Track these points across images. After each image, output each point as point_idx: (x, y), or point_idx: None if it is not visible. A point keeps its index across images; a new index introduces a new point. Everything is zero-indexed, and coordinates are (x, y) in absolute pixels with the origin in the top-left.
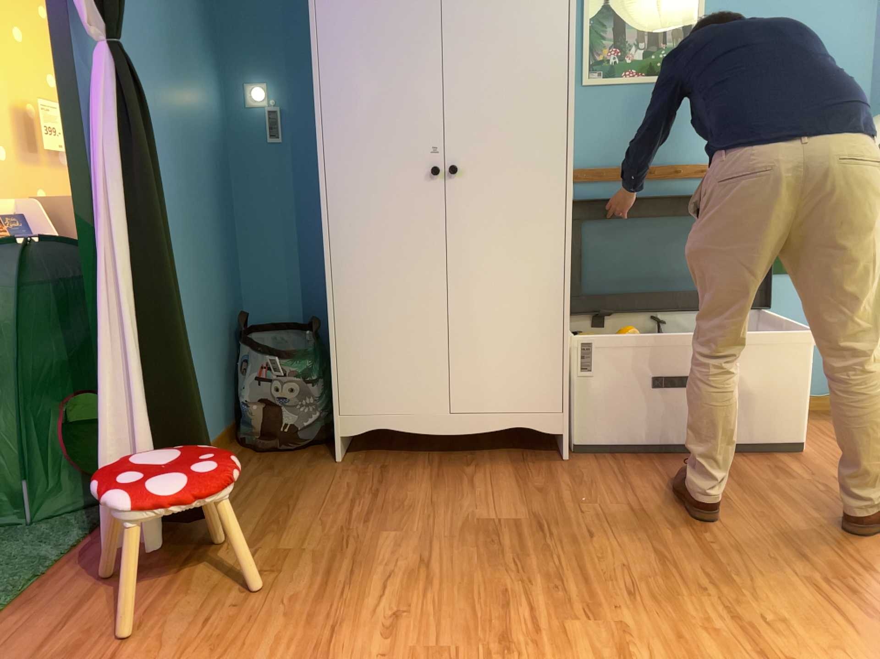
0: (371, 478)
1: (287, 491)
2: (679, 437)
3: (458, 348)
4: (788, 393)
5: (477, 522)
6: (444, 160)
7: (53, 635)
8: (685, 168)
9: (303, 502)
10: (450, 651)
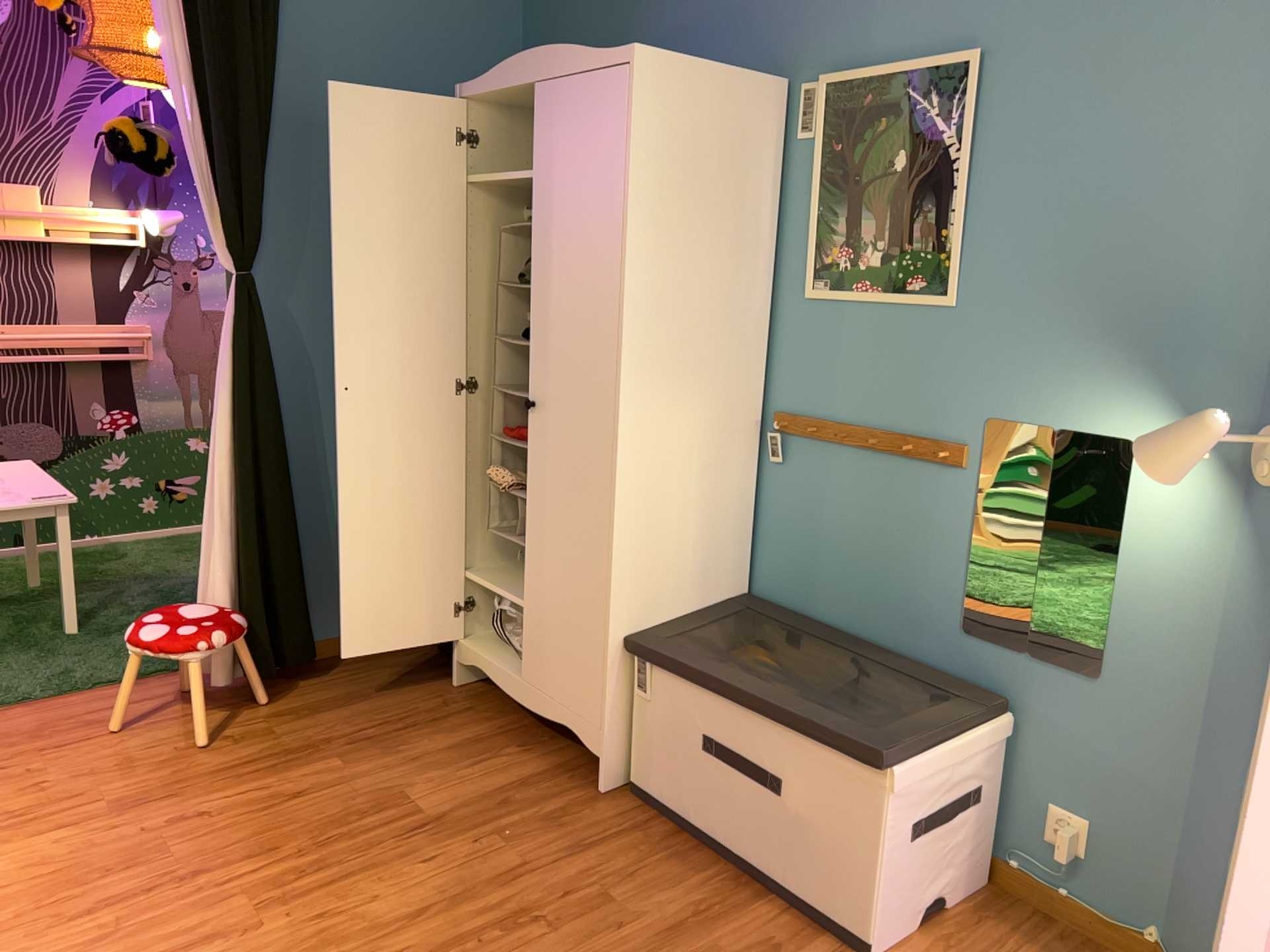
0: (438, 714)
1: (372, 692)
2: (724, 835)
3: (535, 609)
4: (853, 850)
5: (398, 794)
6: (540, 390)
7: (104, 712)
8: (922, 443)
9: (359, 706)
10: (171, 857)
